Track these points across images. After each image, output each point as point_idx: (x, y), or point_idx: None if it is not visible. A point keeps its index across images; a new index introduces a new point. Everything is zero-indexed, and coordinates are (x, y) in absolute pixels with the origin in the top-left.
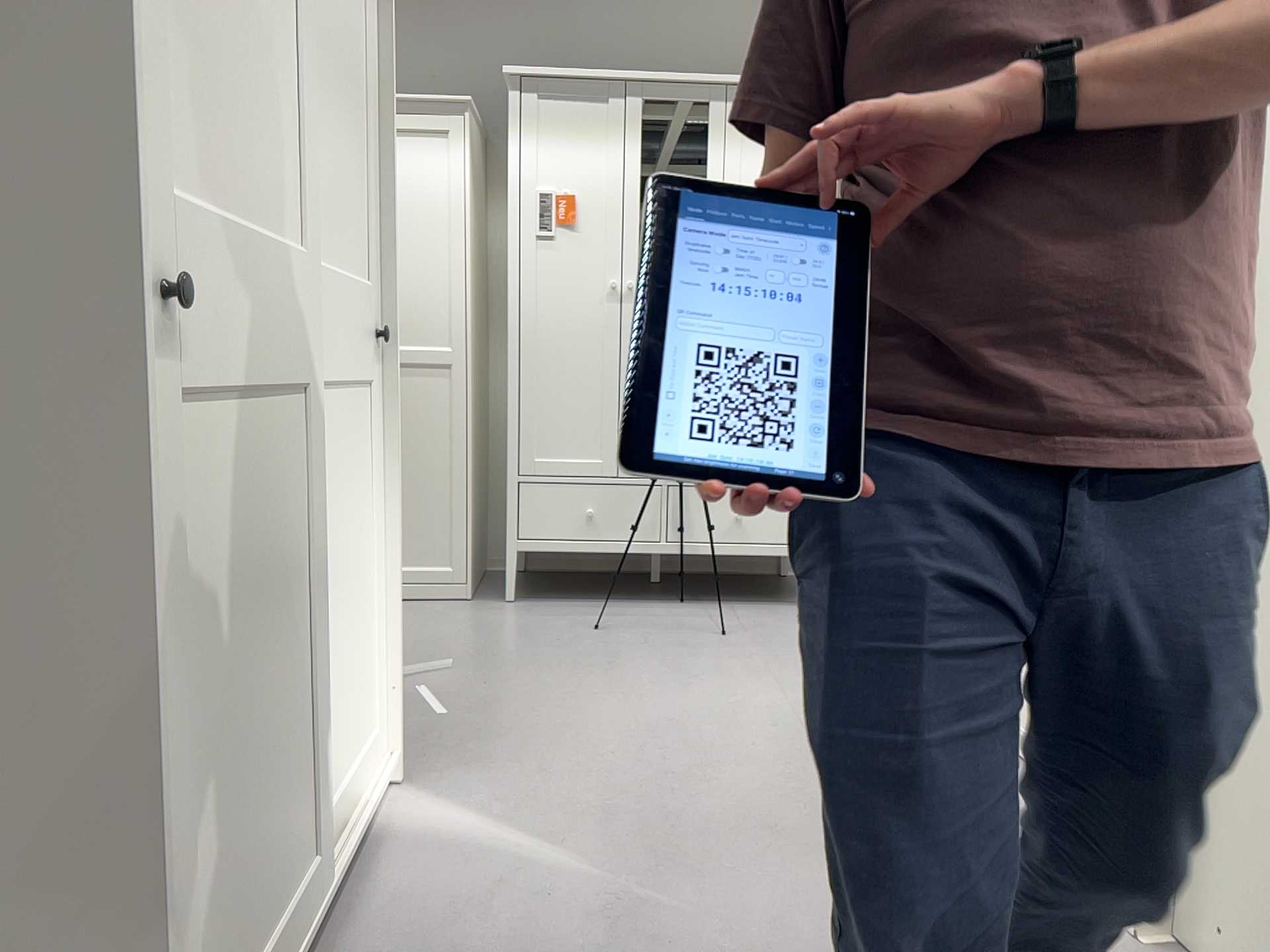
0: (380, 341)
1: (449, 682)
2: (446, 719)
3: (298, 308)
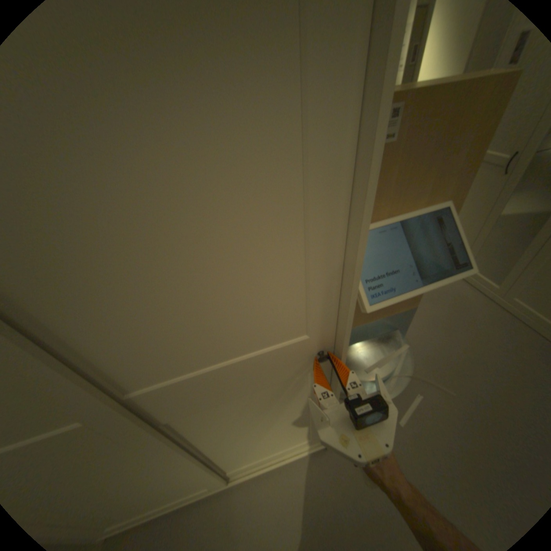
0: (323, 361)
1: (440, 405)
2: (401, 429)
3: (103, 435)
